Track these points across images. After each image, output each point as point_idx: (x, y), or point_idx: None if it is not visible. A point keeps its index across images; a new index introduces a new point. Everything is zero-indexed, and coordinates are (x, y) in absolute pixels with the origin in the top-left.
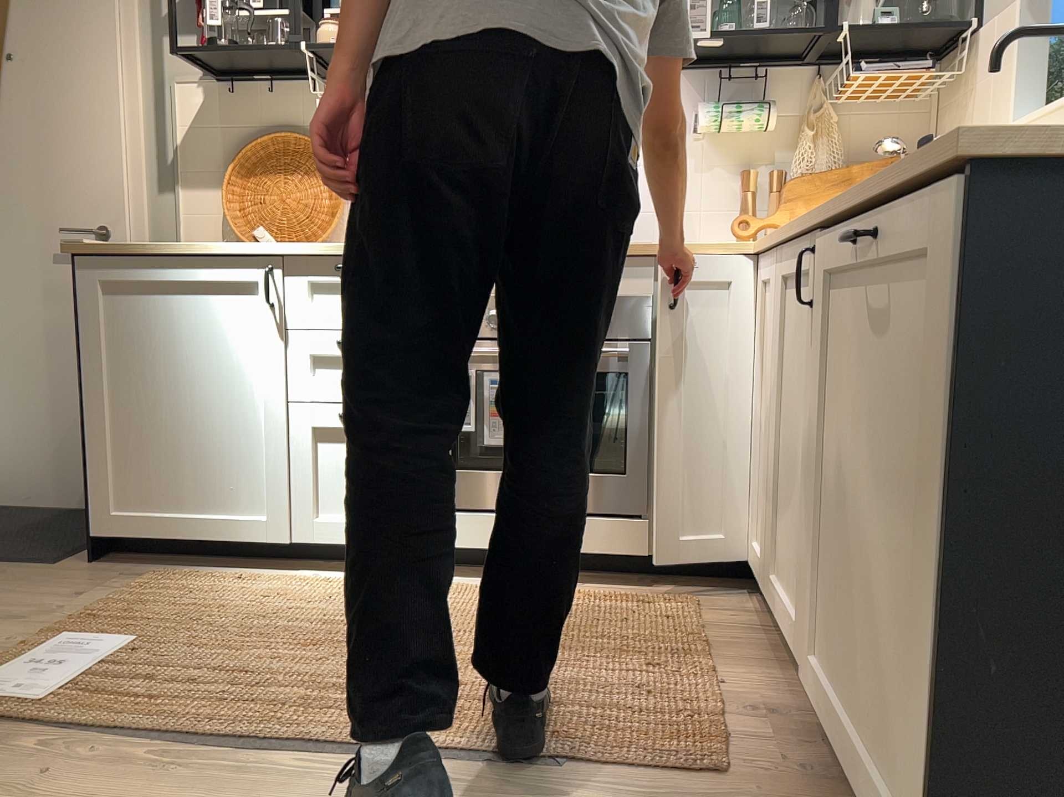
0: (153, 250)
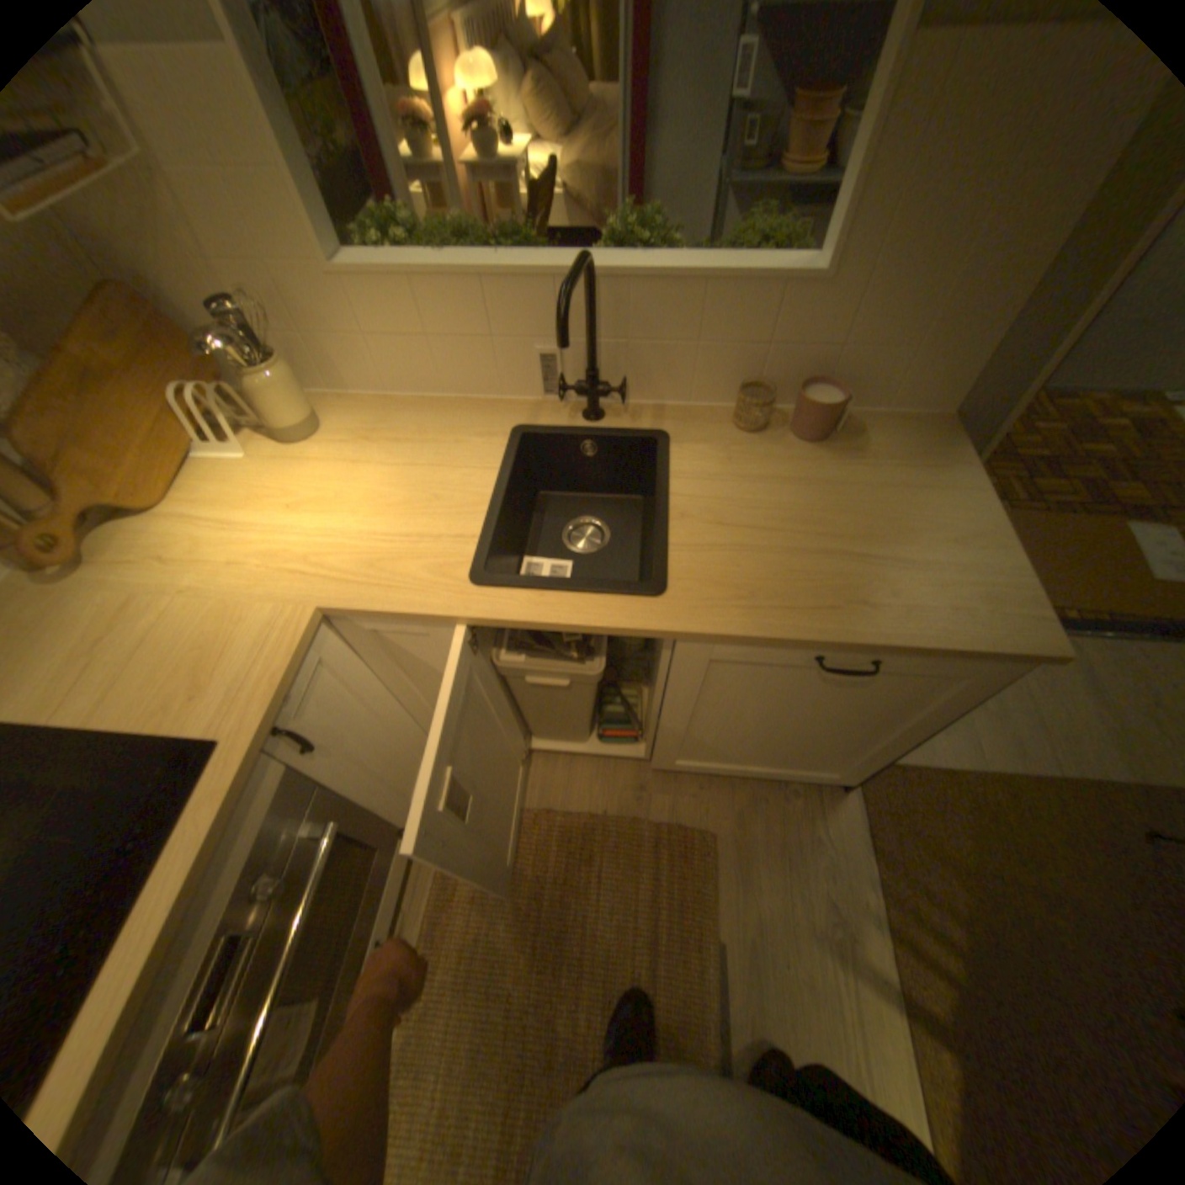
0: None
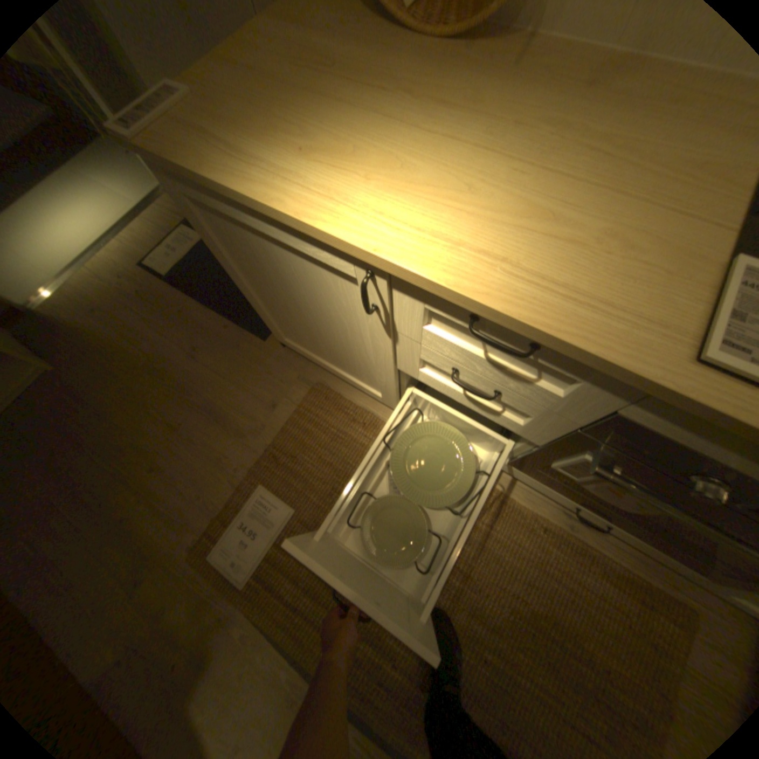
0: (211, 182)
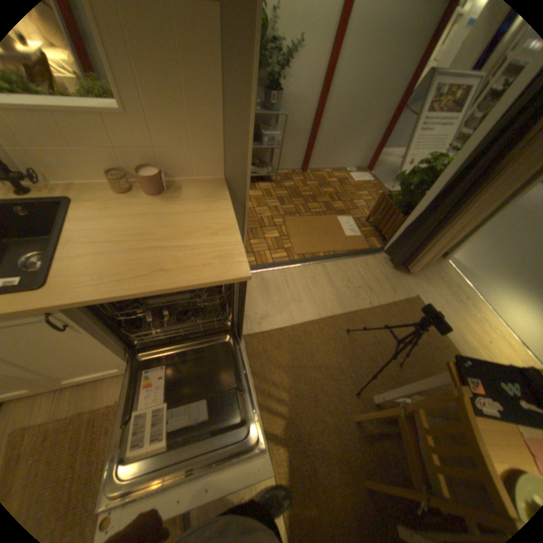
0: None
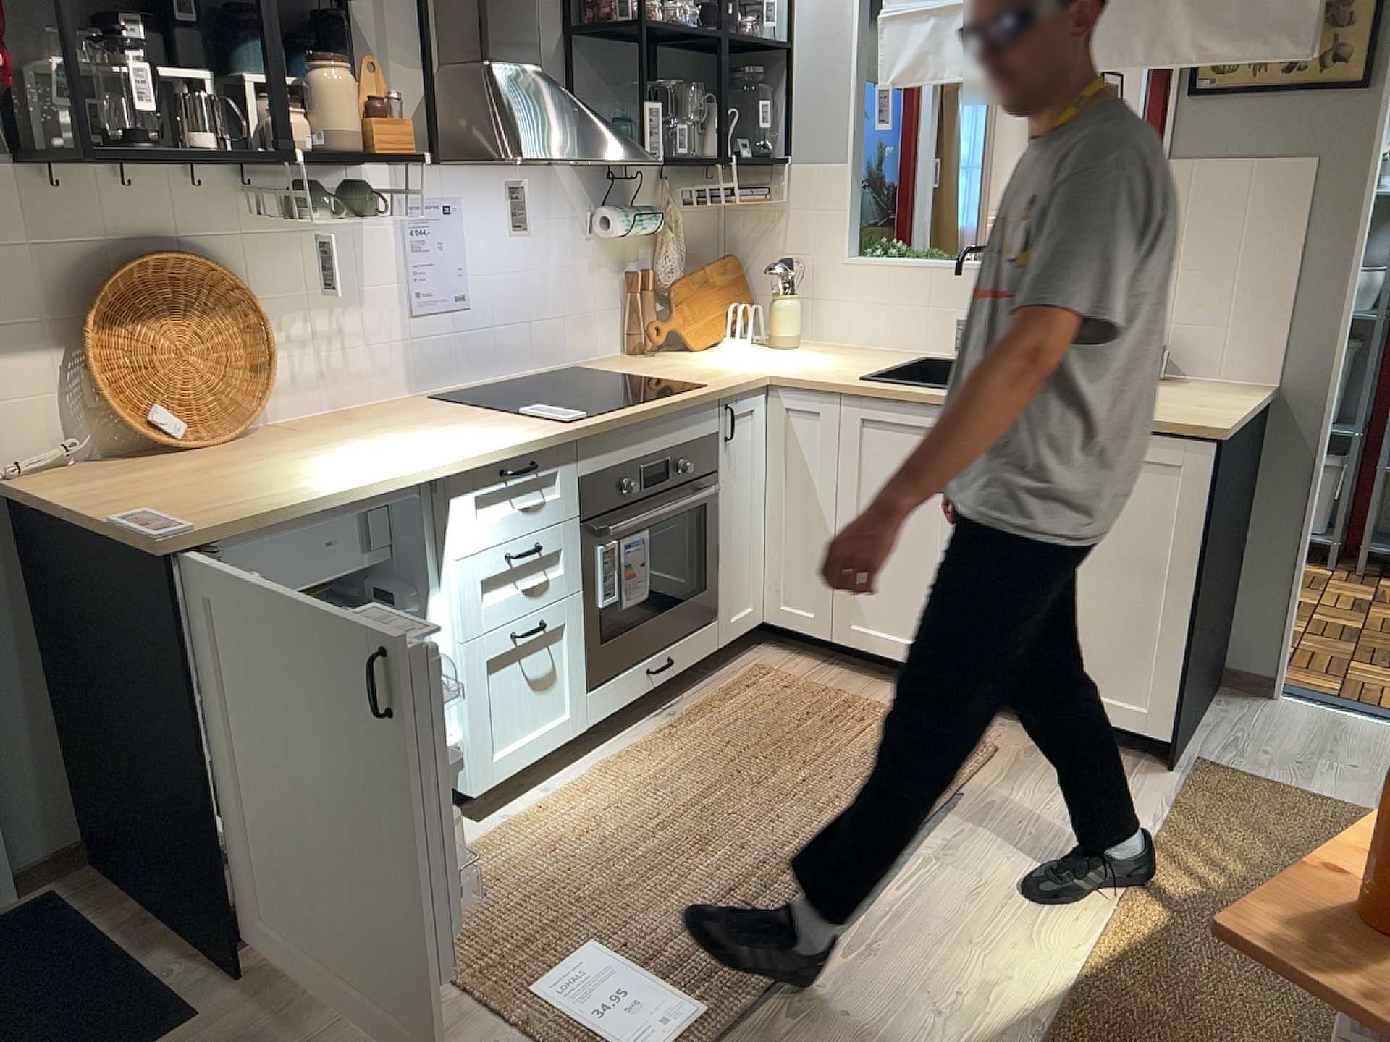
0: (301, 511)
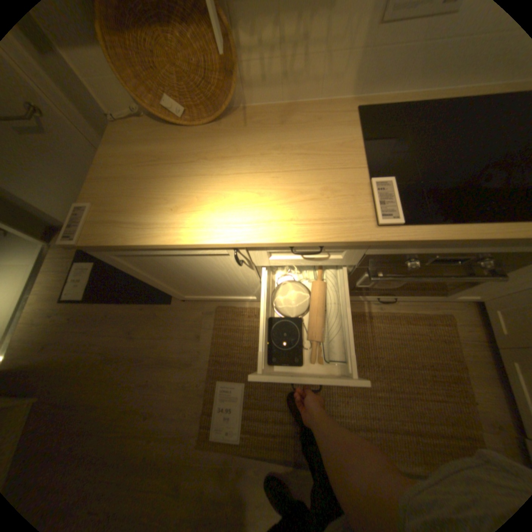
0: (136, 246)
